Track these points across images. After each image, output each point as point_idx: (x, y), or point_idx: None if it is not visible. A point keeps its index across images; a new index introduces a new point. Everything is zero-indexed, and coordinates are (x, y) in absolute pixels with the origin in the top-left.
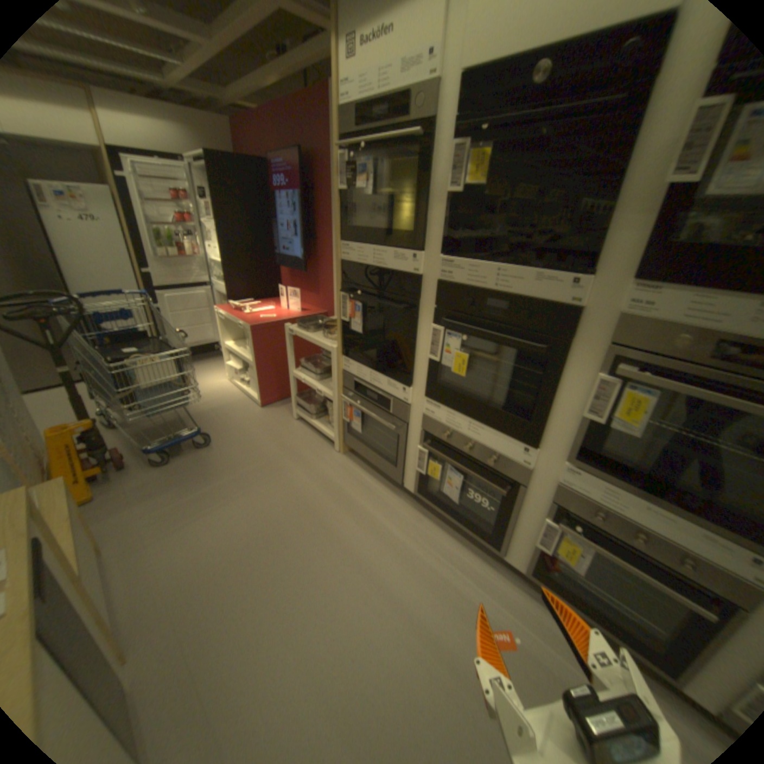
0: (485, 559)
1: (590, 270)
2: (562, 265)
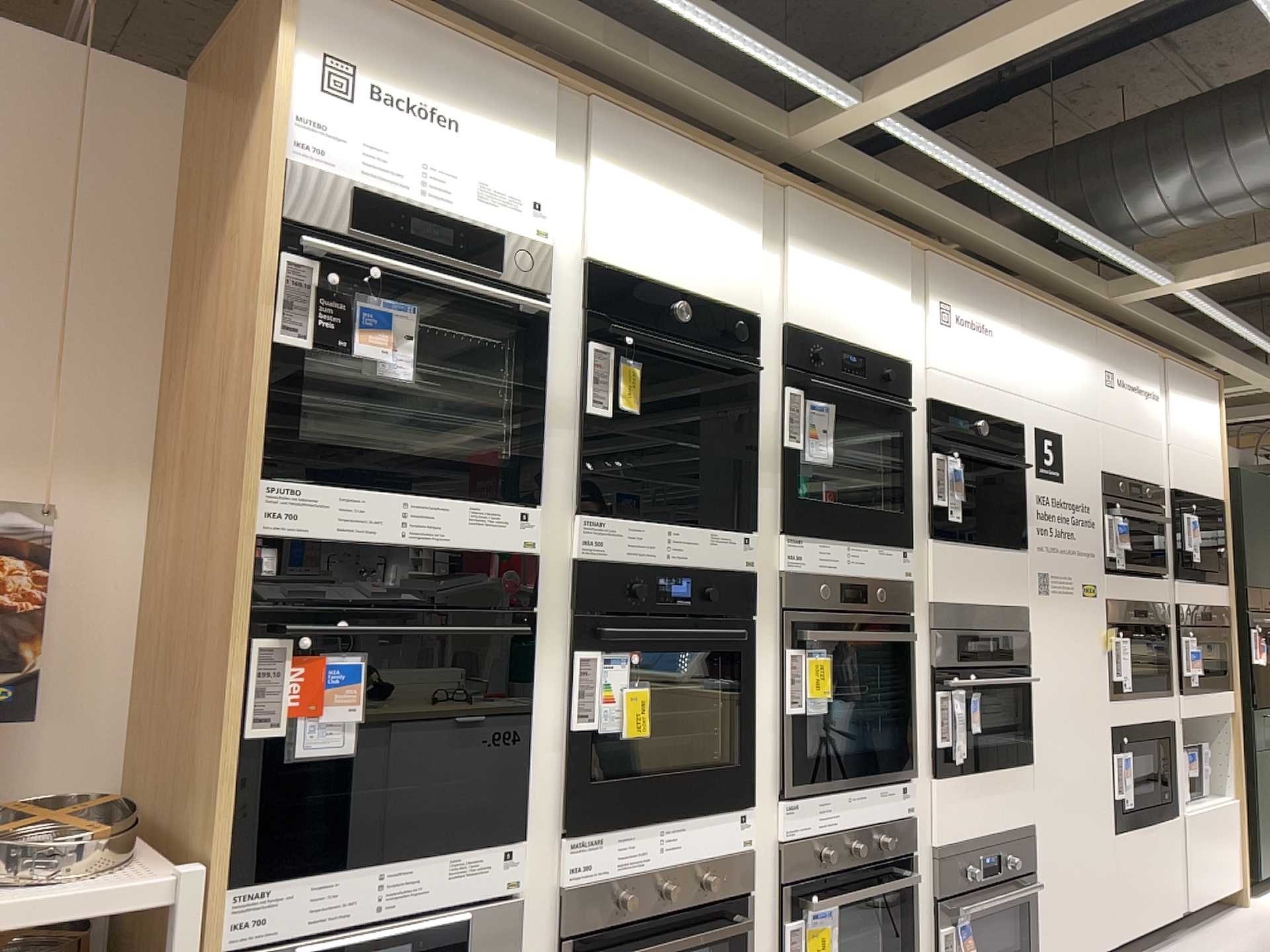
0: None
1: (747, 527)
2: (724, 522)
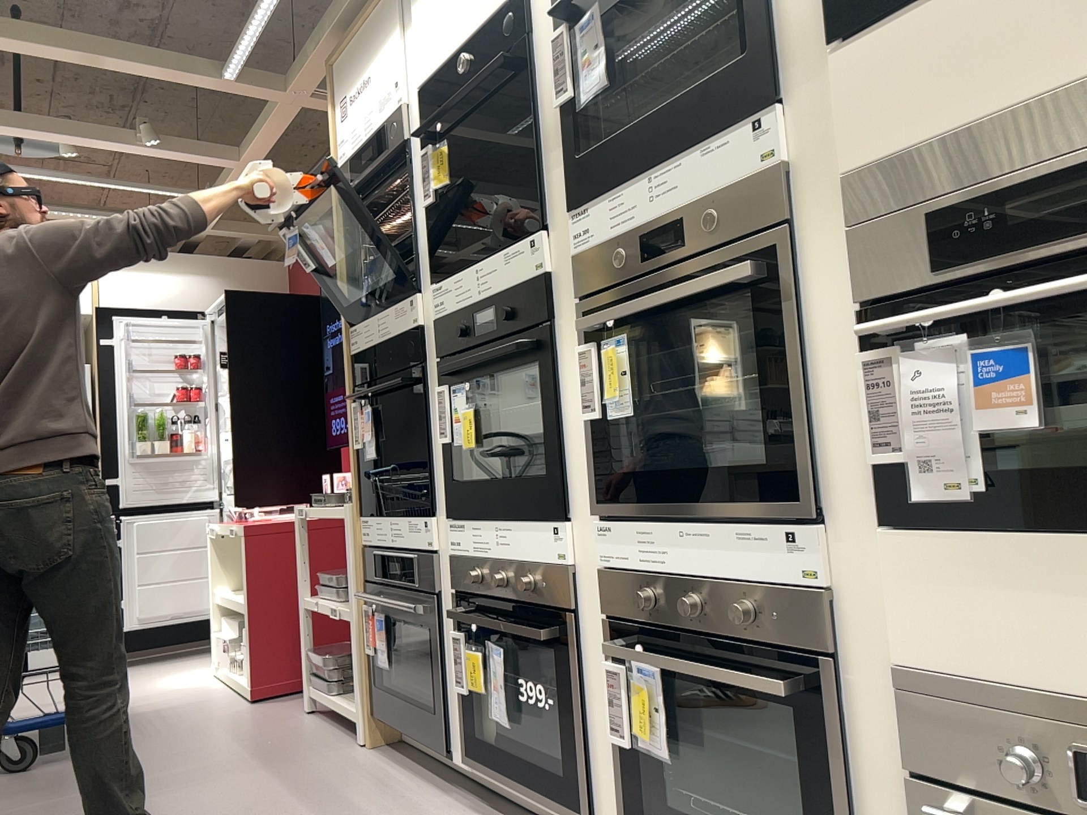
0: None
1: (540, 226)
2: (522, 234)
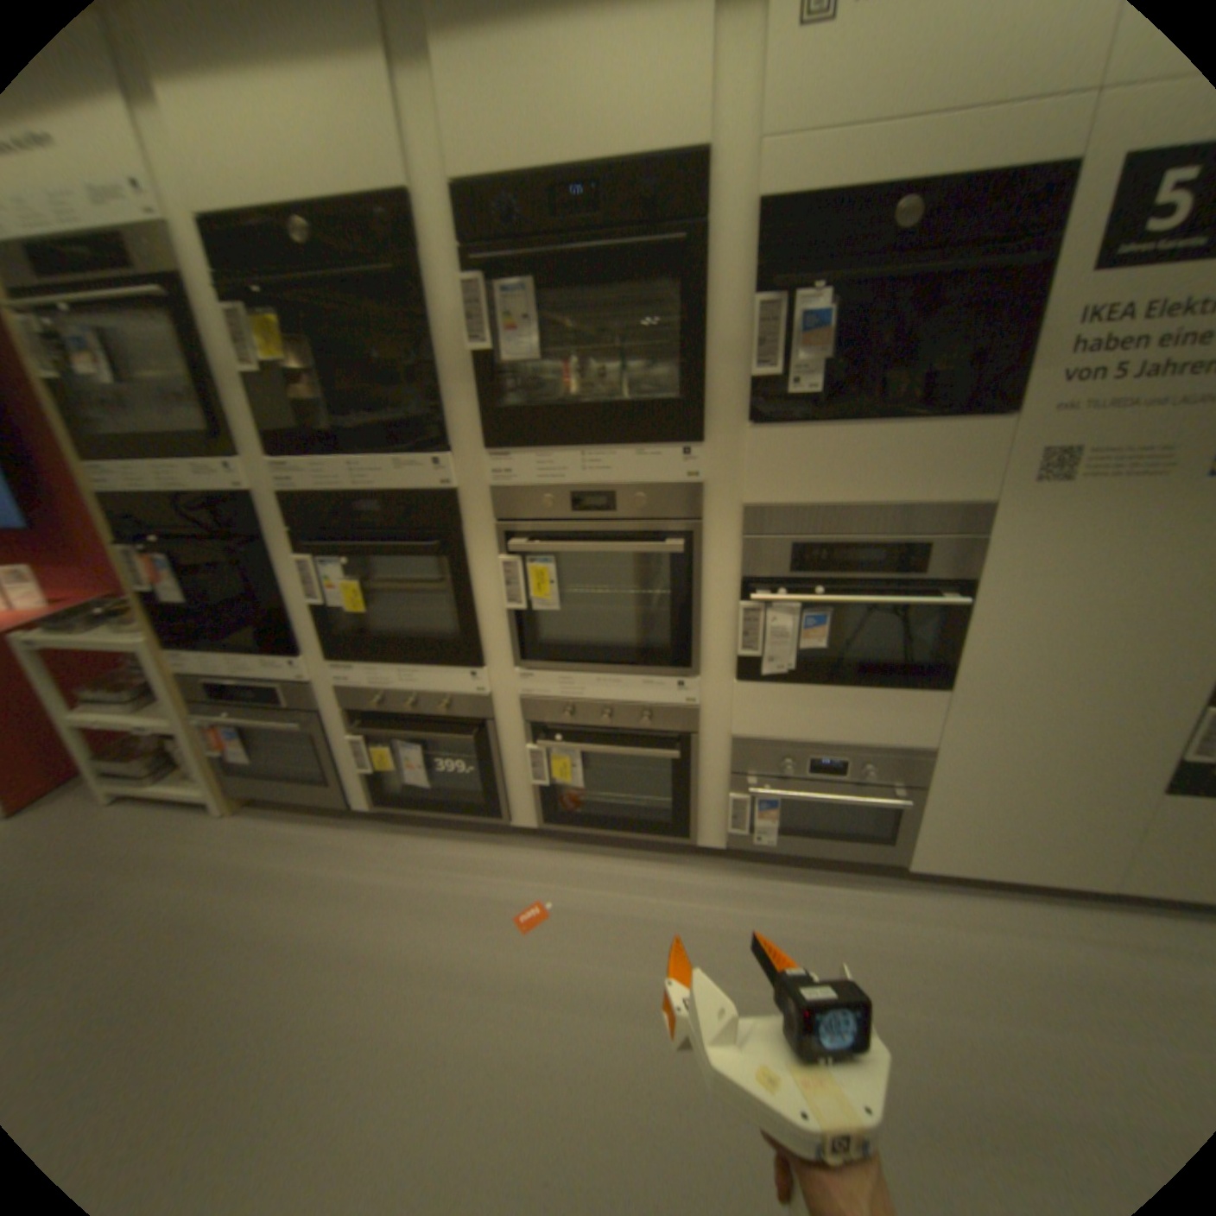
0: (490, 843)
1: (442, 449)
2: (414, 448)
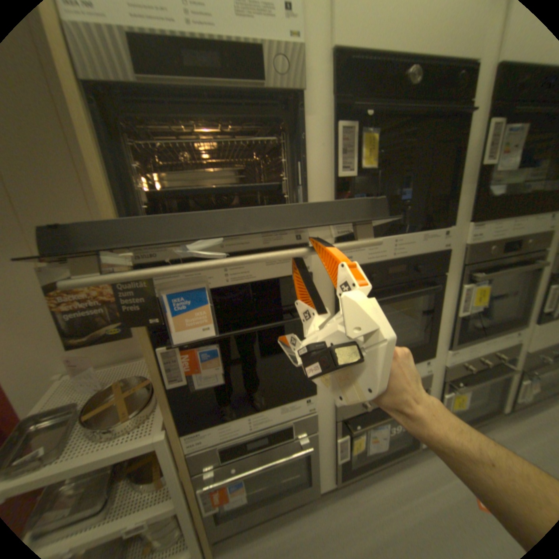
0: (405, 468)
1: (451, 224)
2: (435, 224)
